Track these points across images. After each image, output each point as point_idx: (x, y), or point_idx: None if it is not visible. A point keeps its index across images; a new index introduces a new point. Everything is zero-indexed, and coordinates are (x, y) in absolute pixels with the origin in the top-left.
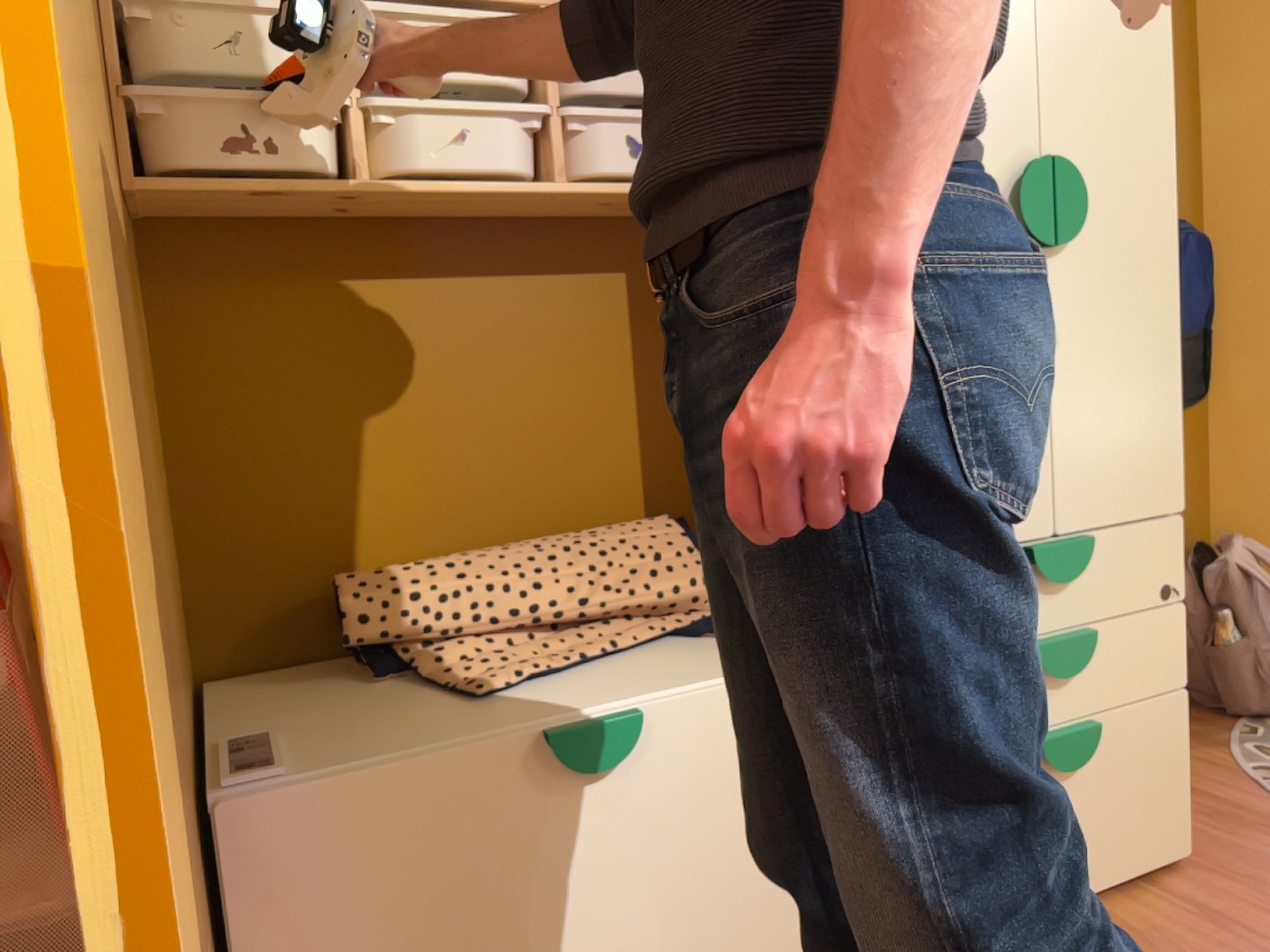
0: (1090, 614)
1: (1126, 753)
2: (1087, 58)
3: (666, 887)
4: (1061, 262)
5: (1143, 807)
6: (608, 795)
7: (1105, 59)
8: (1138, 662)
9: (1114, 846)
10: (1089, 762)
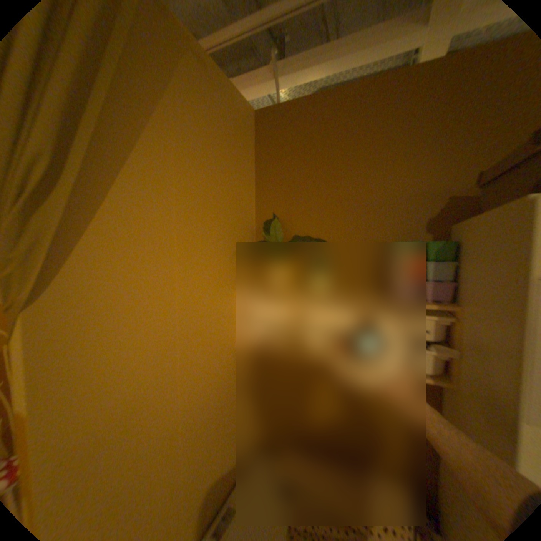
0: None
1: None
2: None
3: None
4: None
5: None
6: None
7: None
8: None
9: None
10: None
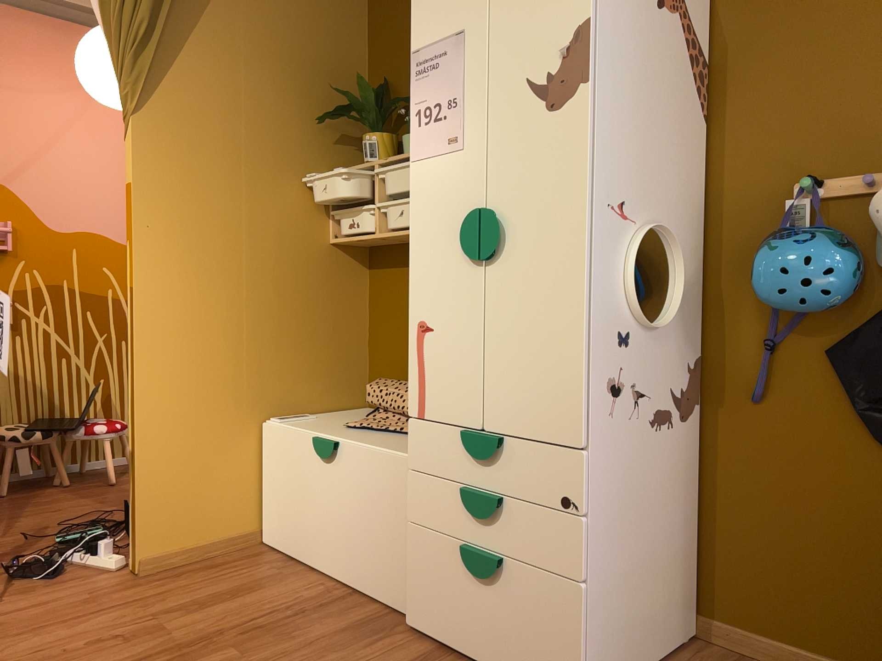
0: (504, 490)
1: (526, 599)
2: (518, 140)
3: (341, 517)
4: (494, 268)
5: (538, 646)
6: (329, 469)
7: (531, 137)
8: (539, 542)
9: (514, 655)
10: (487, 579)
